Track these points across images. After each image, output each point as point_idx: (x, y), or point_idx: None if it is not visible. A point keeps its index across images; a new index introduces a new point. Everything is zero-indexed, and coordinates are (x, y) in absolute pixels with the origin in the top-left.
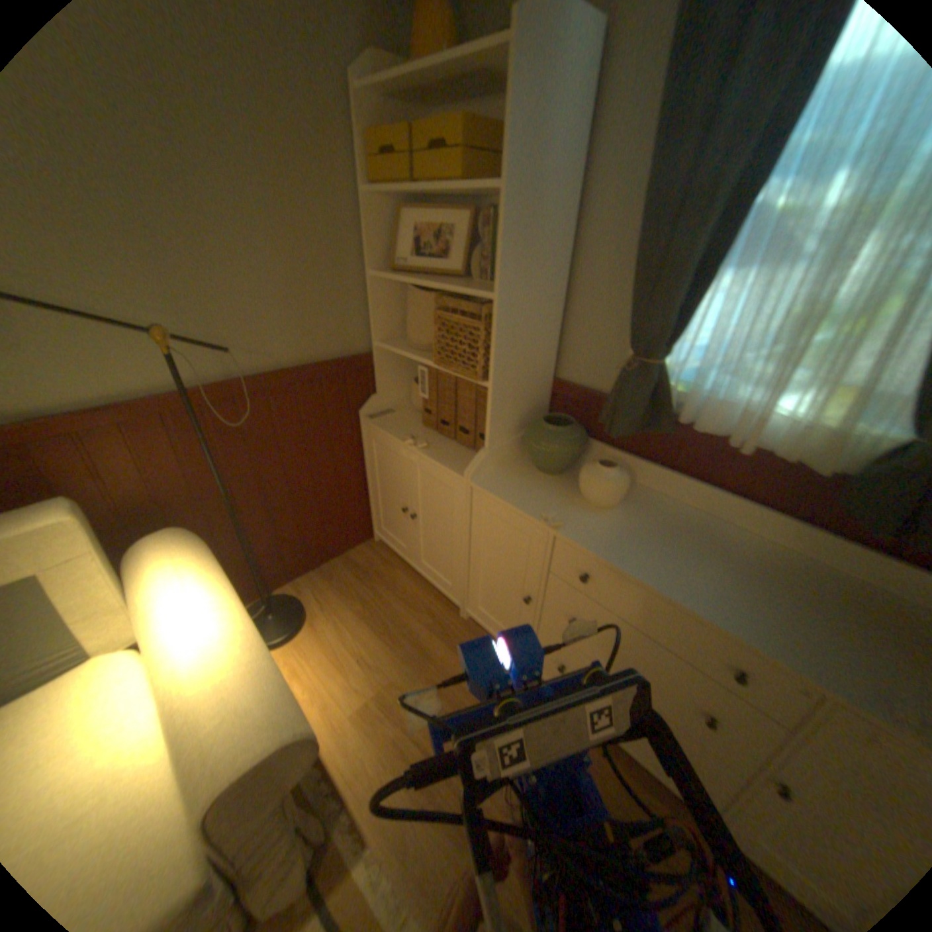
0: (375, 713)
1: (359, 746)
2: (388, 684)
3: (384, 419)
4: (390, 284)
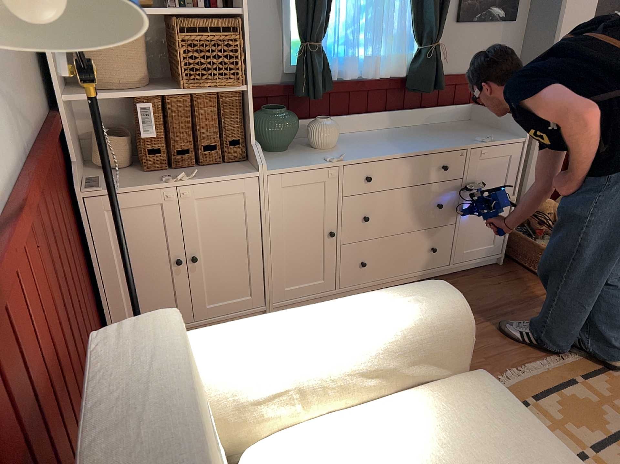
0: None
1: None
2: None
3: (103, 185)
4: None
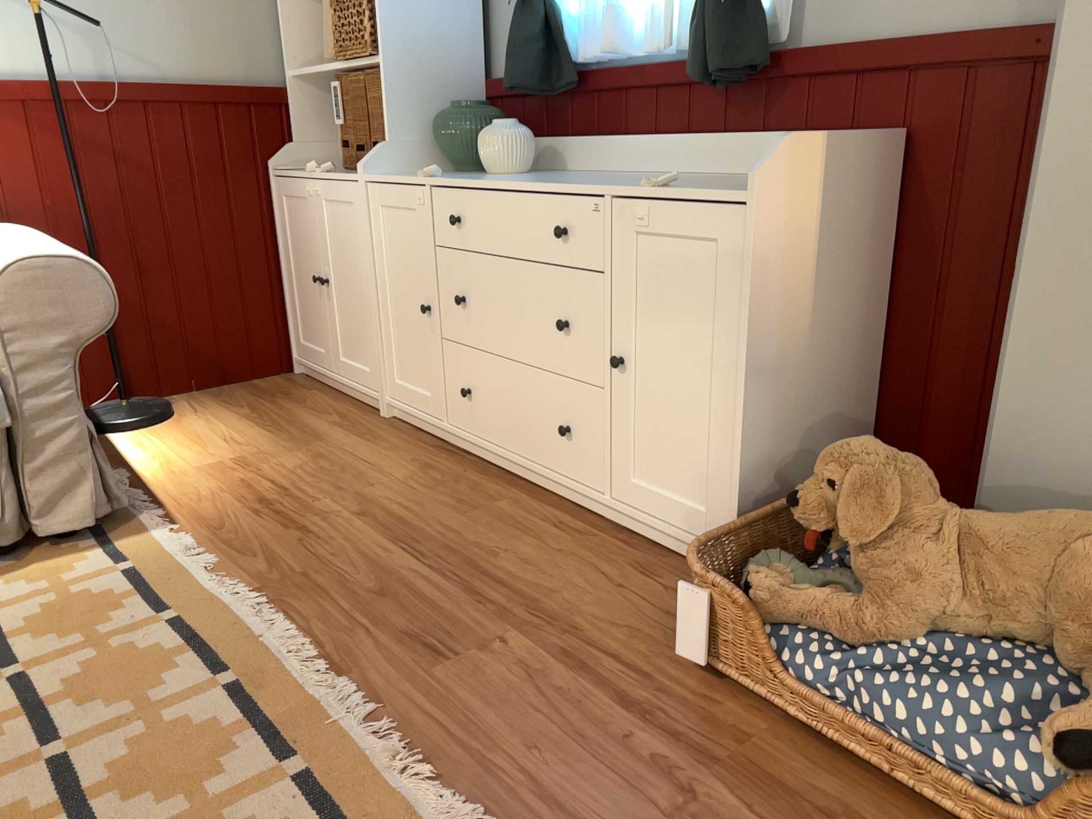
0: (228, 466)
1: (198, 481)
2: (256, 452)
3: (296, 172)
4: (306, 6)
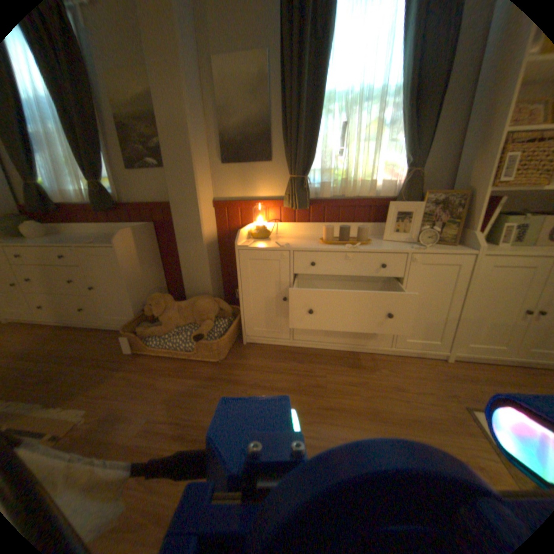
0: None
1: None
2: None
3: None
4: None
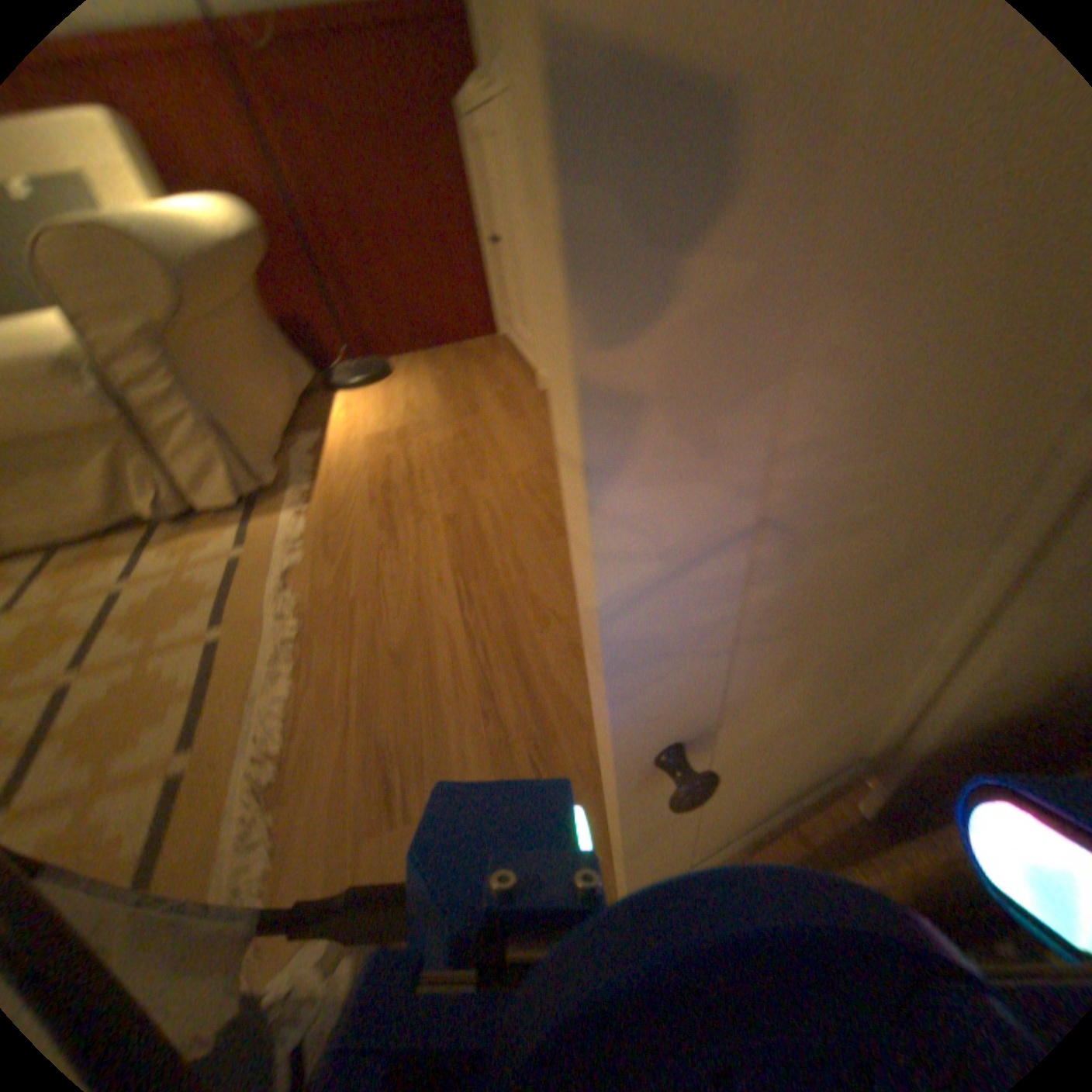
0: (388, 439)
1: (356, 454)
2: (418, 424)
3: None
4: None
